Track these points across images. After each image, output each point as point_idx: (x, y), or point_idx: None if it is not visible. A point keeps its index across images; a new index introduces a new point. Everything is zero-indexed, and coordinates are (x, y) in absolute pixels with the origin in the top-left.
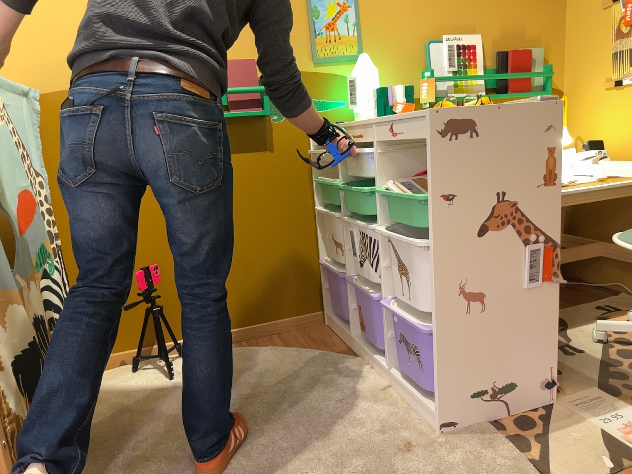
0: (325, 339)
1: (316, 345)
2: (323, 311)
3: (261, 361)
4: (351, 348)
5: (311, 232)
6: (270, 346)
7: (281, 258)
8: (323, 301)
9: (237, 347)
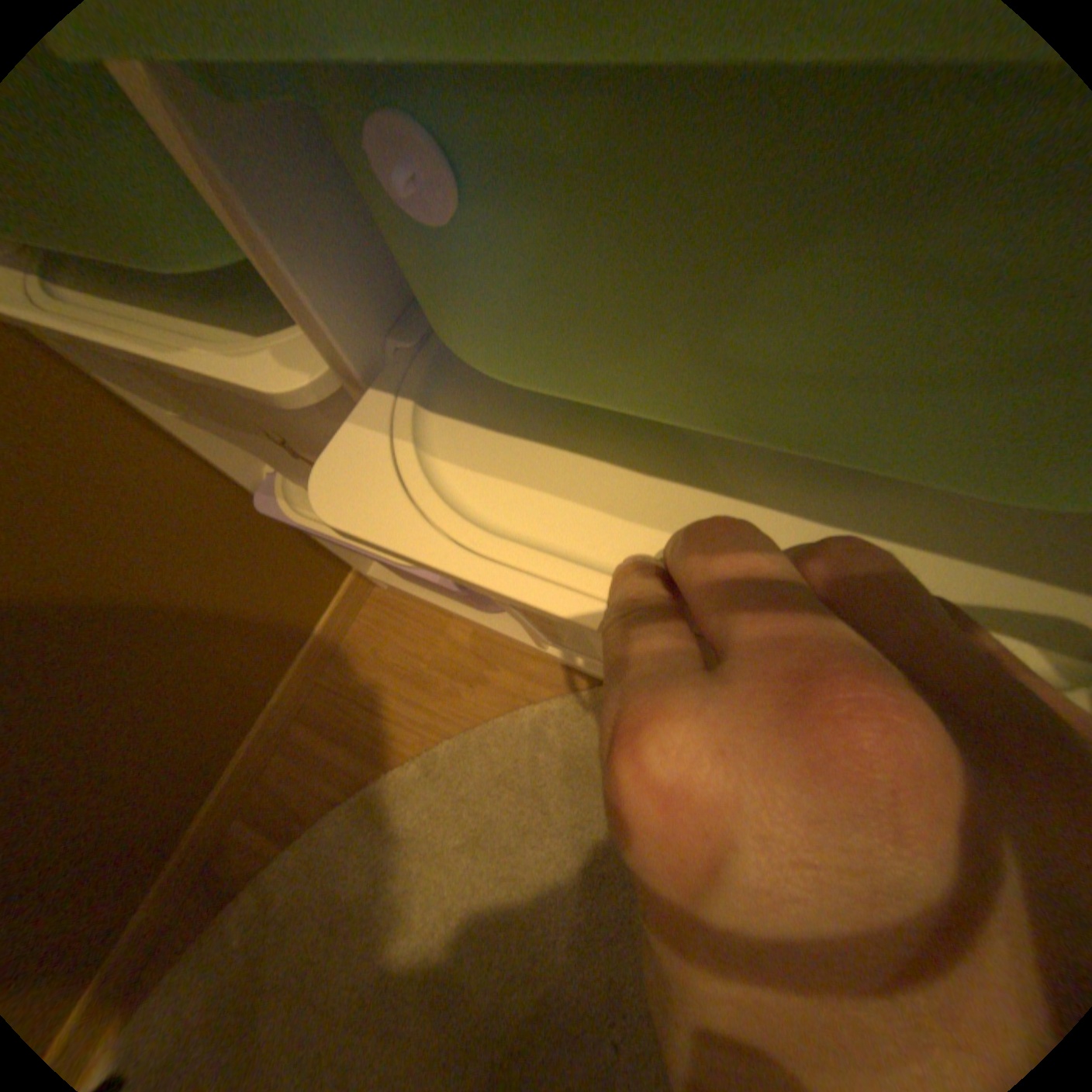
0: (440, 653)
1: (445, 697)
2: (355, 572)
3: (385, 906)
4: (542, 657)
5: (107, 436)
6: (337, 797)
7: (96, 619)
8: (338, 560)
9: (244, 874)
